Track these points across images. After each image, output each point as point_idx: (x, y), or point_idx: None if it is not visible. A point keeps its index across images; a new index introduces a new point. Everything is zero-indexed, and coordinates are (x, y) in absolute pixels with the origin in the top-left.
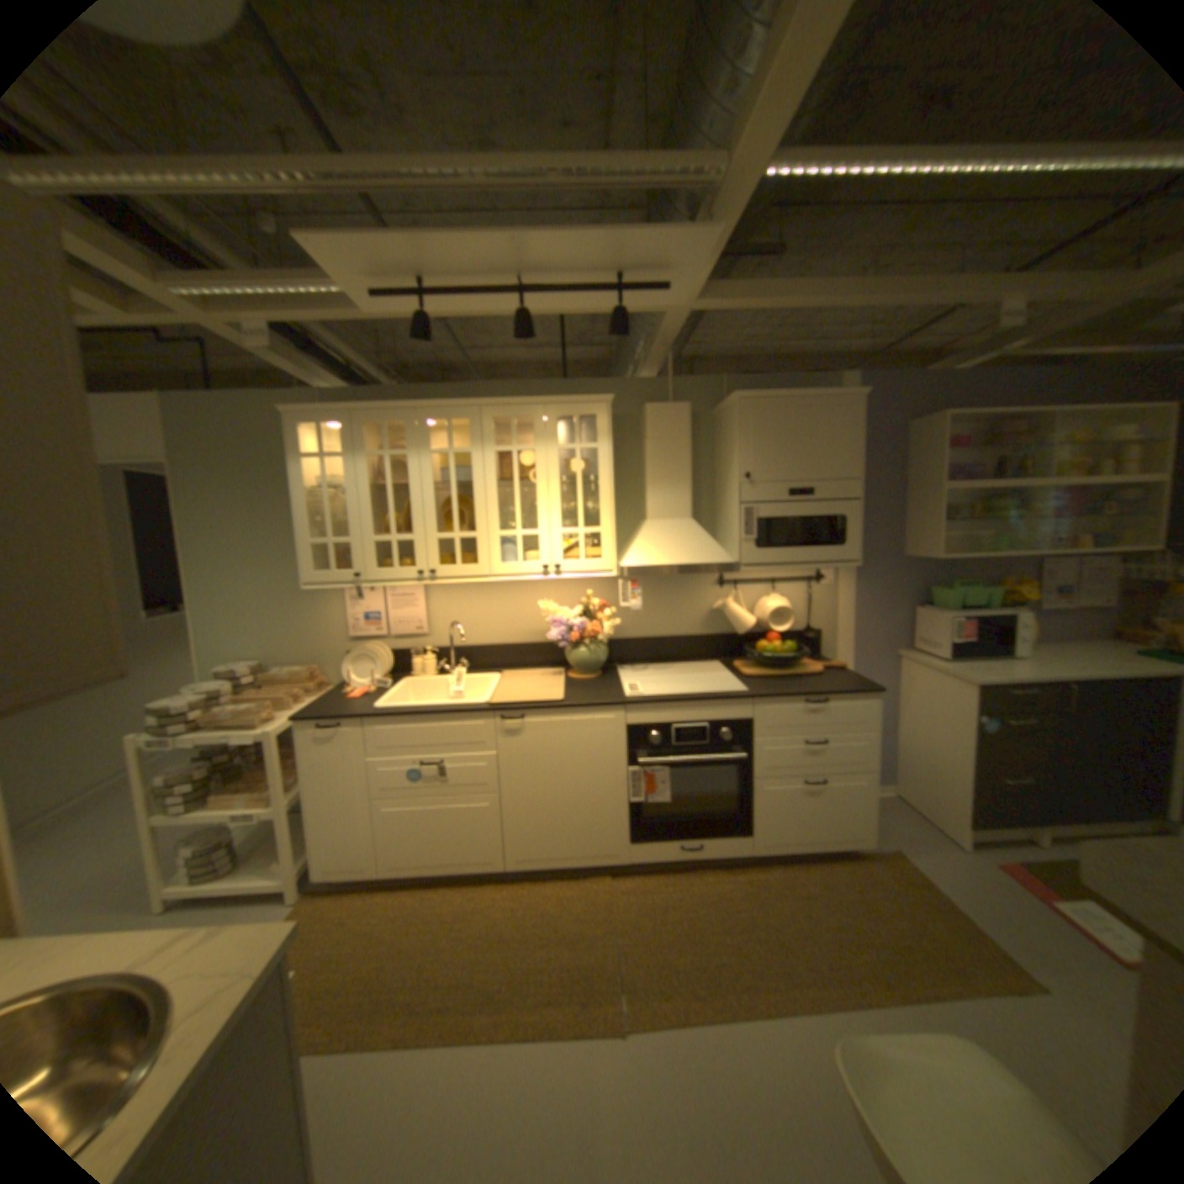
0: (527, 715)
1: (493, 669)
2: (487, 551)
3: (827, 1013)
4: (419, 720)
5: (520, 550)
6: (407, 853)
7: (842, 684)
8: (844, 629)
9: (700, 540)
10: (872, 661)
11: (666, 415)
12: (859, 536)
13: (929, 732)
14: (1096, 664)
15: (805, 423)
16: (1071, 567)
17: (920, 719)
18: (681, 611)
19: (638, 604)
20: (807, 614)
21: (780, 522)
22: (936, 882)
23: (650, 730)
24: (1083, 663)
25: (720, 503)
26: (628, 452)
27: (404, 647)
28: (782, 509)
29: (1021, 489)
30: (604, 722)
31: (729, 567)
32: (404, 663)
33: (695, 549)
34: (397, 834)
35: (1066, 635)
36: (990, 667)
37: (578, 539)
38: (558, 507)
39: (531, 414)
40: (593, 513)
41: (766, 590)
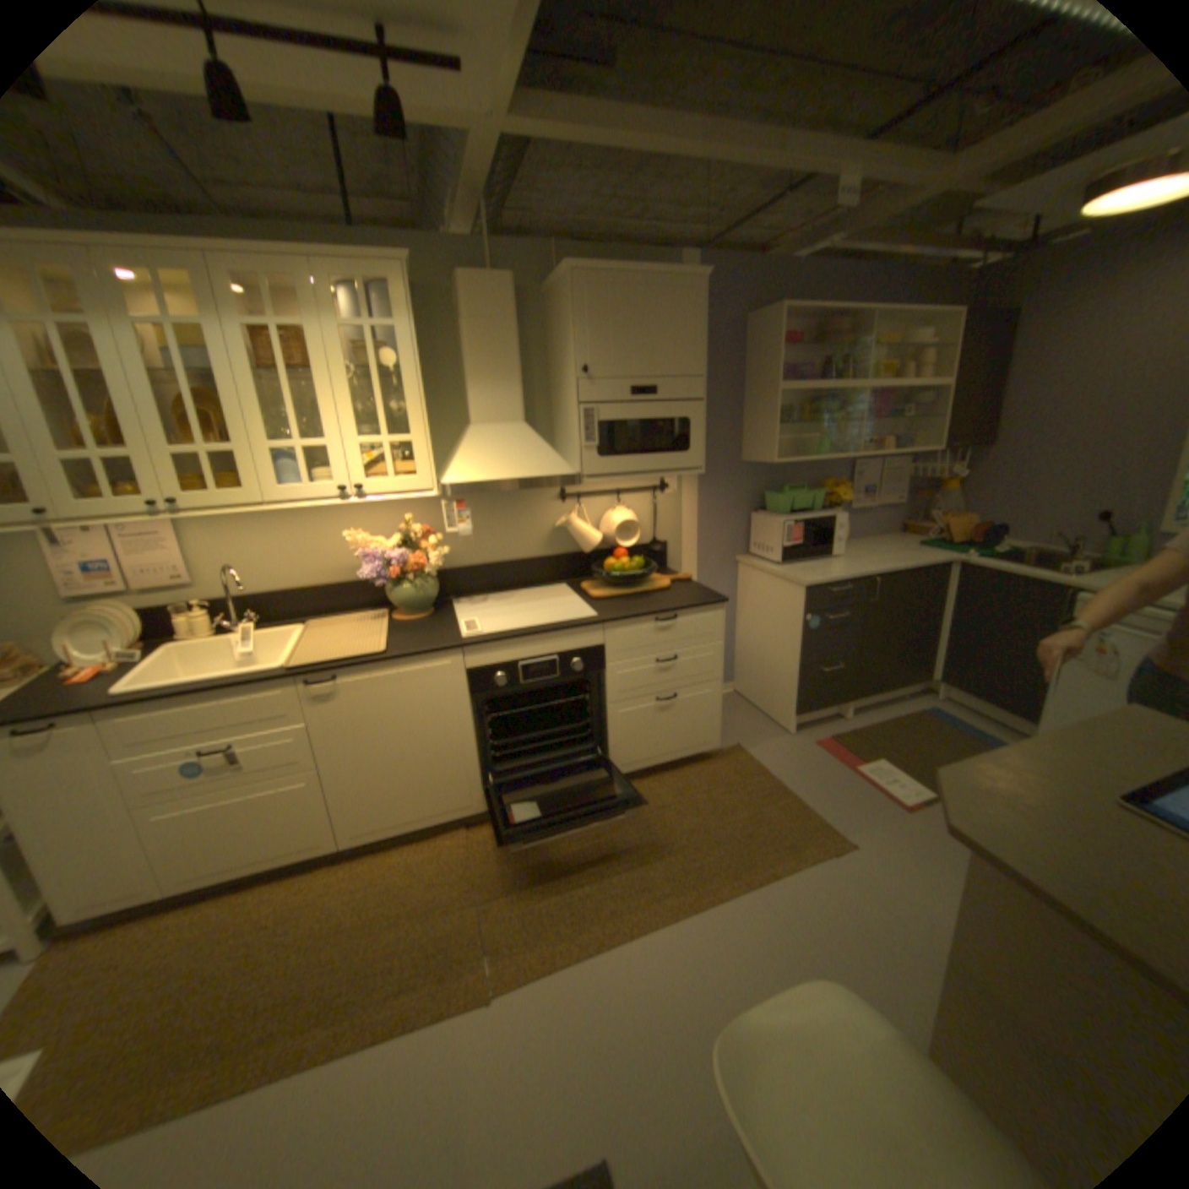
0: (338, 675)
1: (293, 619)
2: (251, 468)
3: (683, 917)
4: (181, 702)
5: (300, 465)
6: (198, 861)
7: (687, 597)
8: (686, 538)
9: (535, 447)
10: (712, 568)
11: (481, 285)
12: (701, 440)
13: (761, 631)
14: (892, 556)
15: (644, 306)
16: (875, 467)
17: (754, 619)
18: (521, 530)
19: (470, 525)
20: (652, 526)
21: (622, 425)
22: (768, 766)
23: (493, 670)
24: (882, 556)
25: (556, 403)
26: (439, 336)
27: (154, 604)
28: (624, 409)
29: (841, 391)
30: (438, 669)
31: (569, 479)
32: (156, 624)
33: (530, 459)
34: (179, 842)
35: (867, 530)
36: (812, 567)
37: (381, 449)
38: (347, 406)
39: (289, 269)
40: (401, 415)
41: (610, 502)
